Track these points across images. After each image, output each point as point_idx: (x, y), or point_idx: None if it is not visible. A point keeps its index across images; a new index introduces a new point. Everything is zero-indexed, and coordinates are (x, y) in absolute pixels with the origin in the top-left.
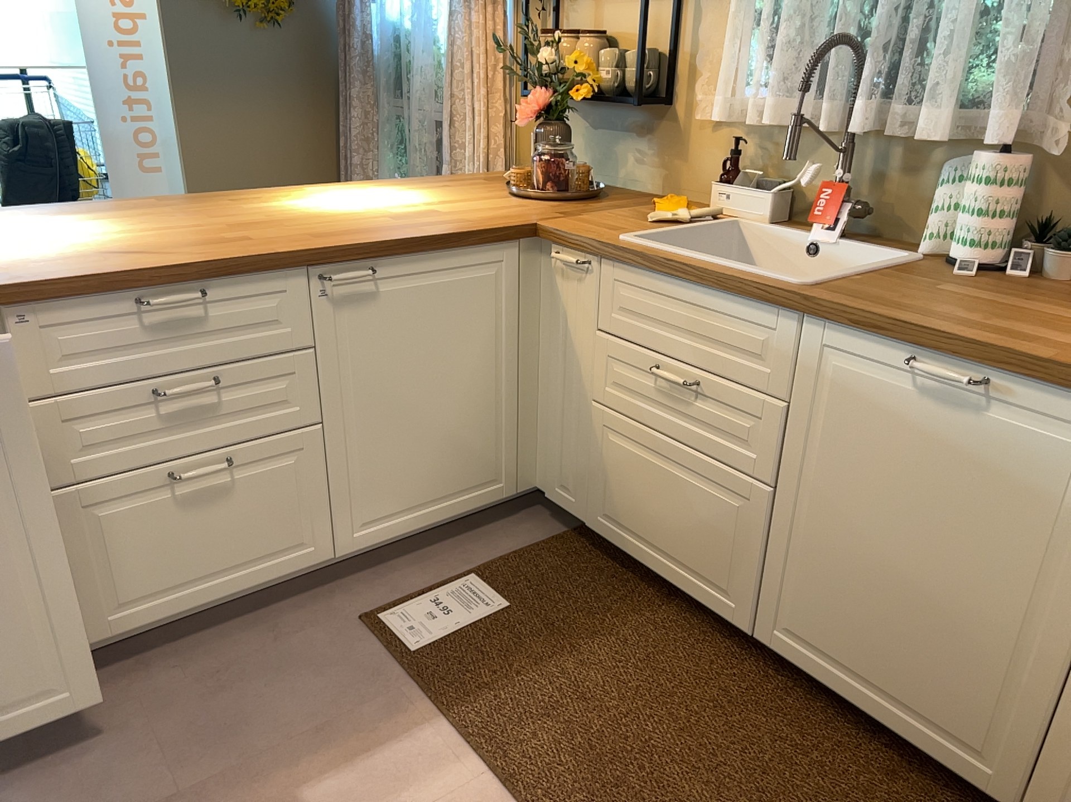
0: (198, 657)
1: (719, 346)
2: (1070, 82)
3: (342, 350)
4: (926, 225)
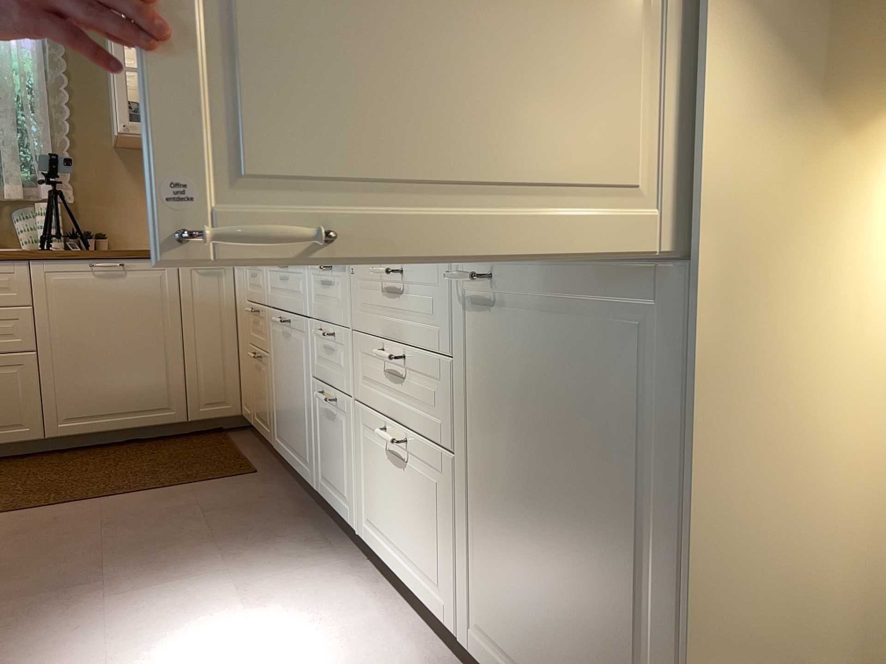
0: None
1: None
2: (65, 175)
3: None
4: (20, 239)
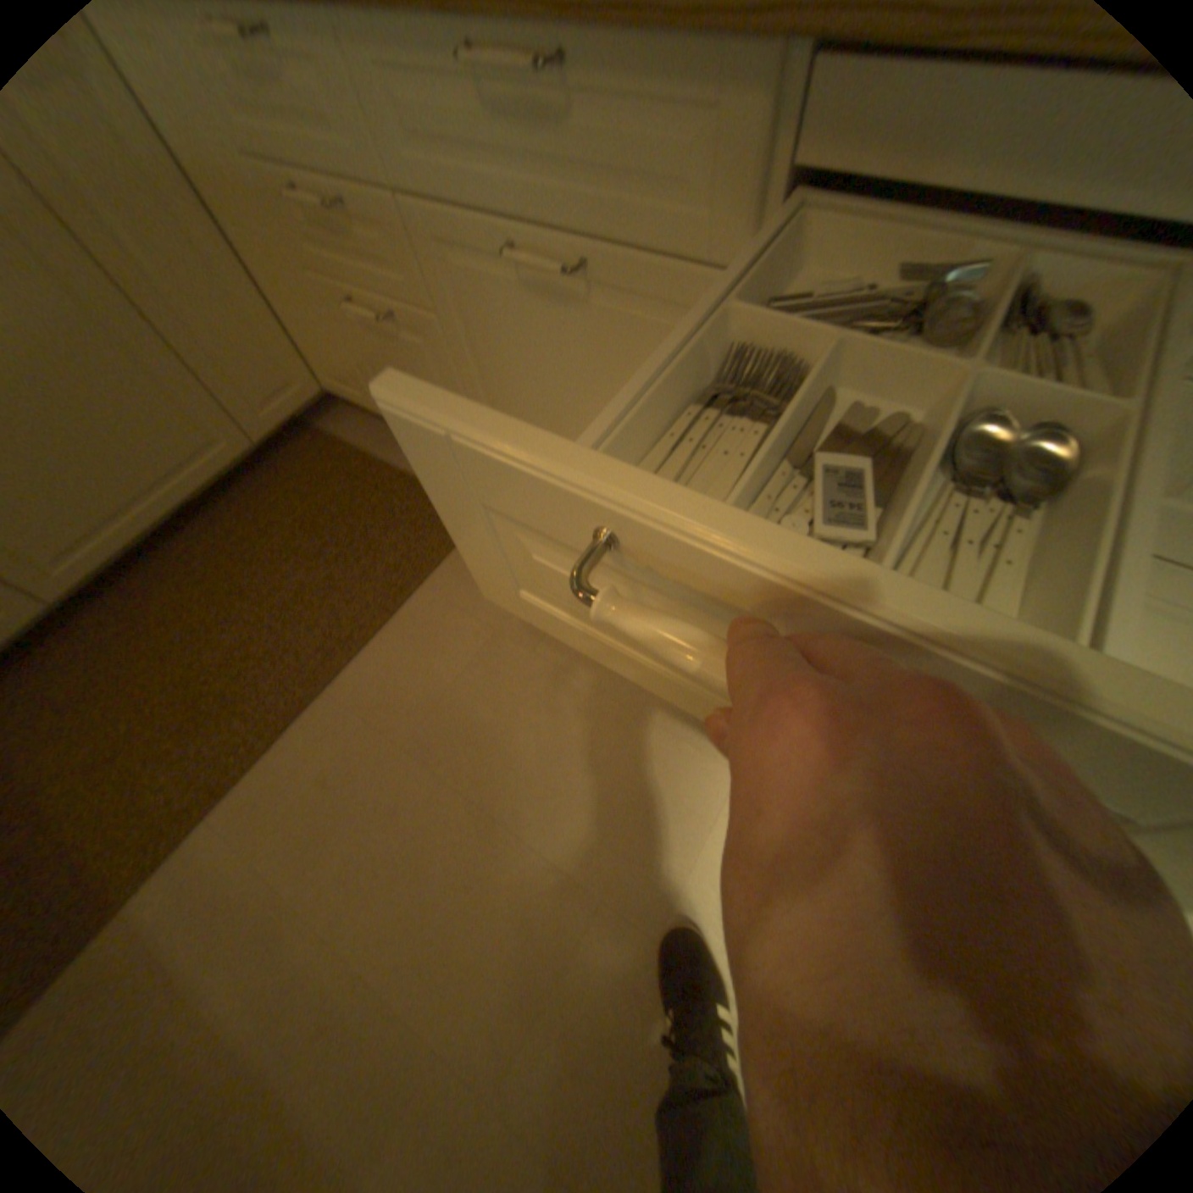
0: None
1: None
2: None
3: None
4: None
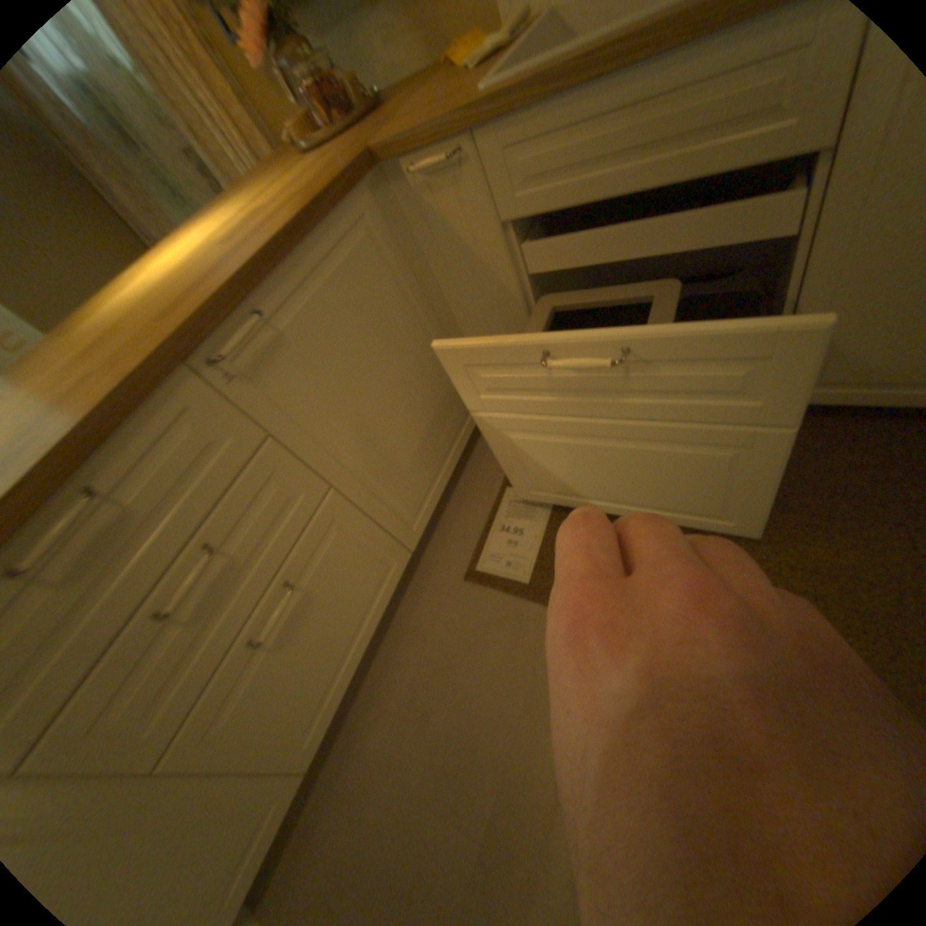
0: (387, 696)
1: (694, 140)
2: None
3: (300, 416)
4: None
